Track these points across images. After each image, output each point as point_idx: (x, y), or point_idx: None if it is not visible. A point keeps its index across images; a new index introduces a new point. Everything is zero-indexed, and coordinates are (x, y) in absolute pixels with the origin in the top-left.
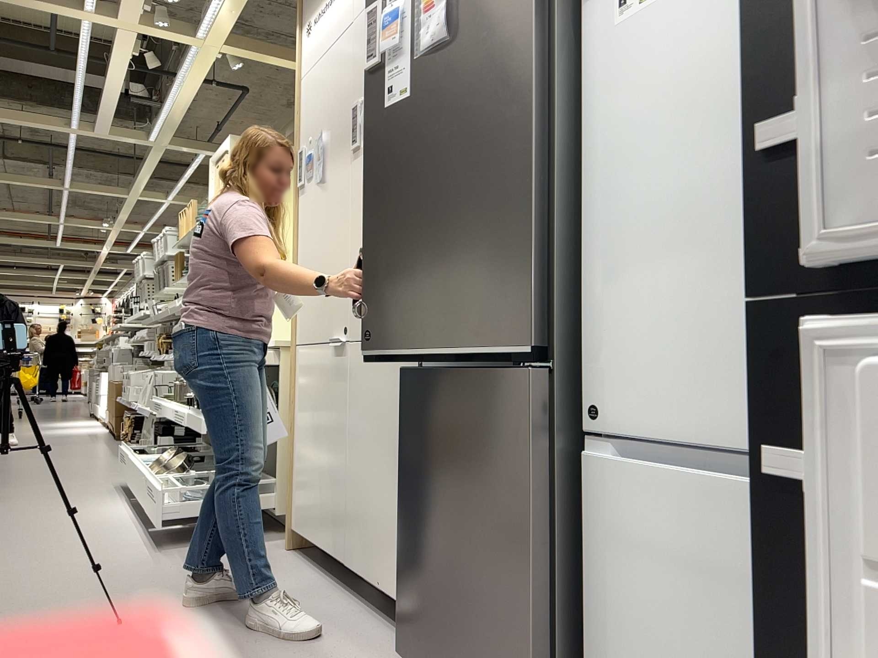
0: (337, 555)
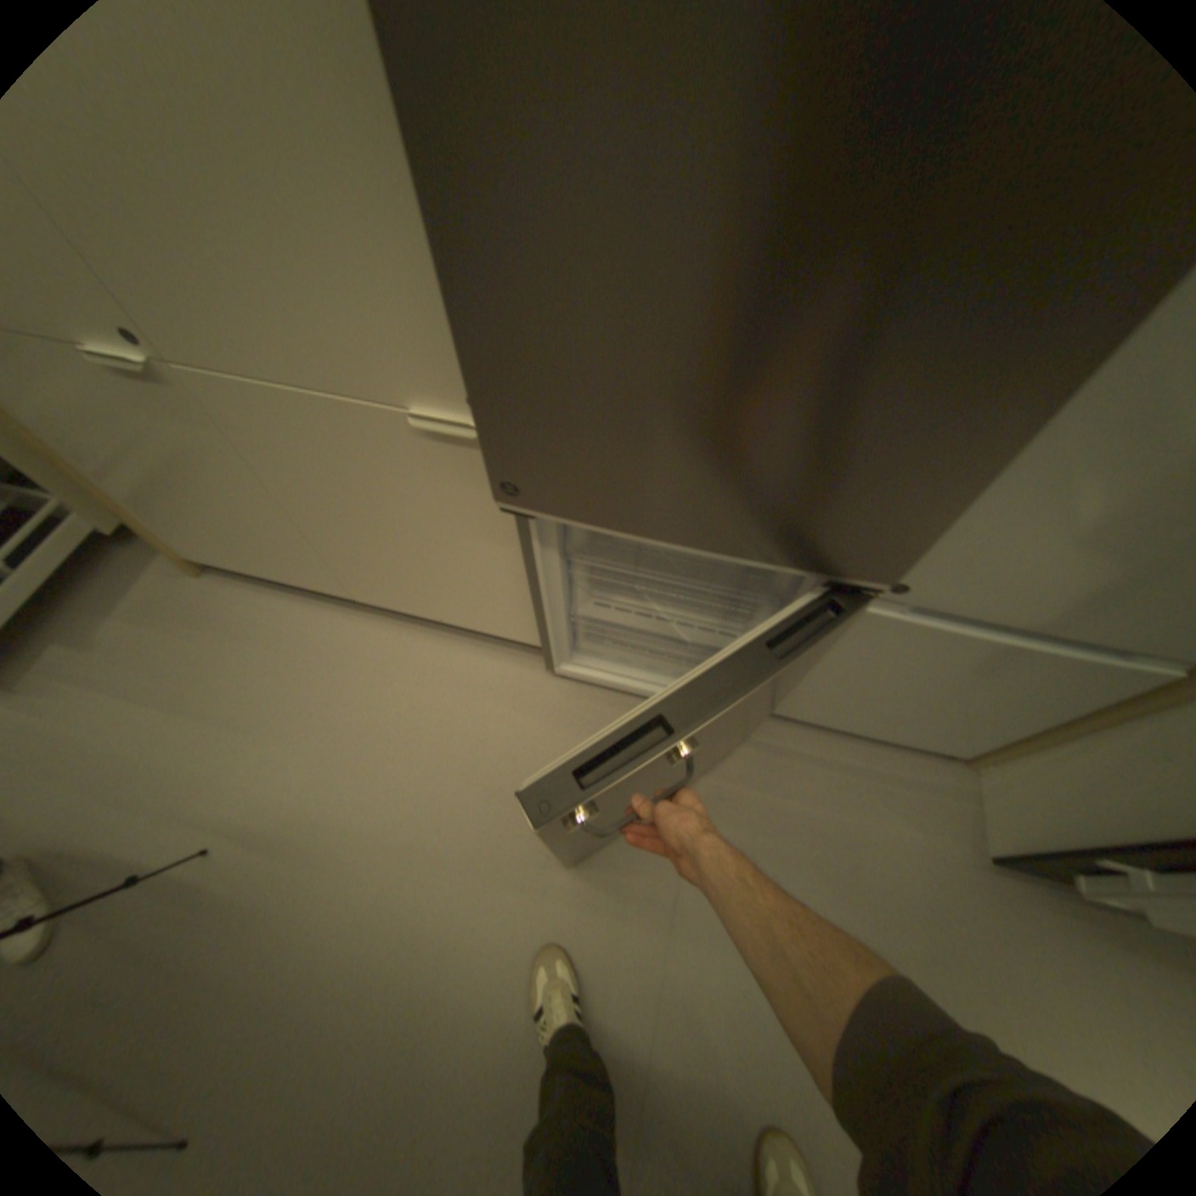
0: (327, 591)
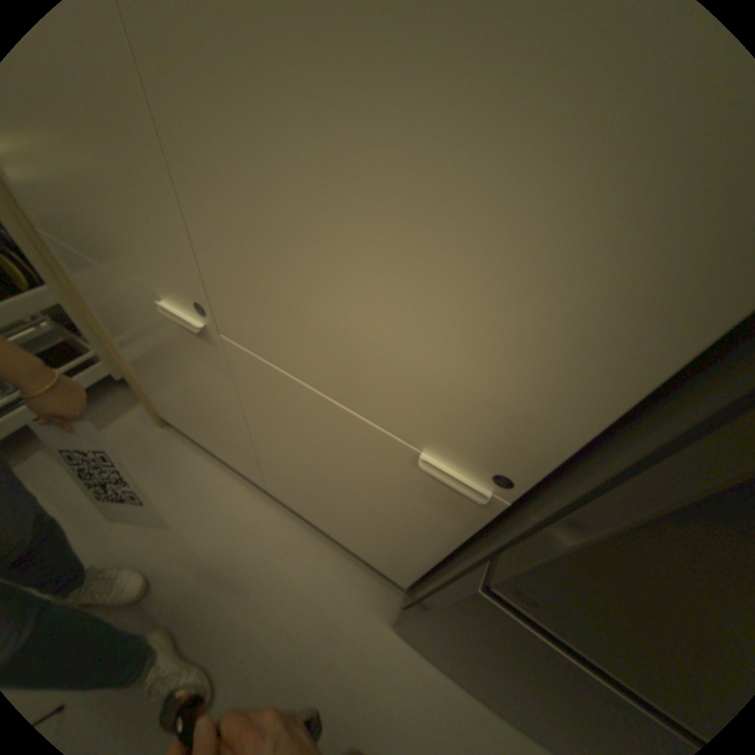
0: (251, 477)
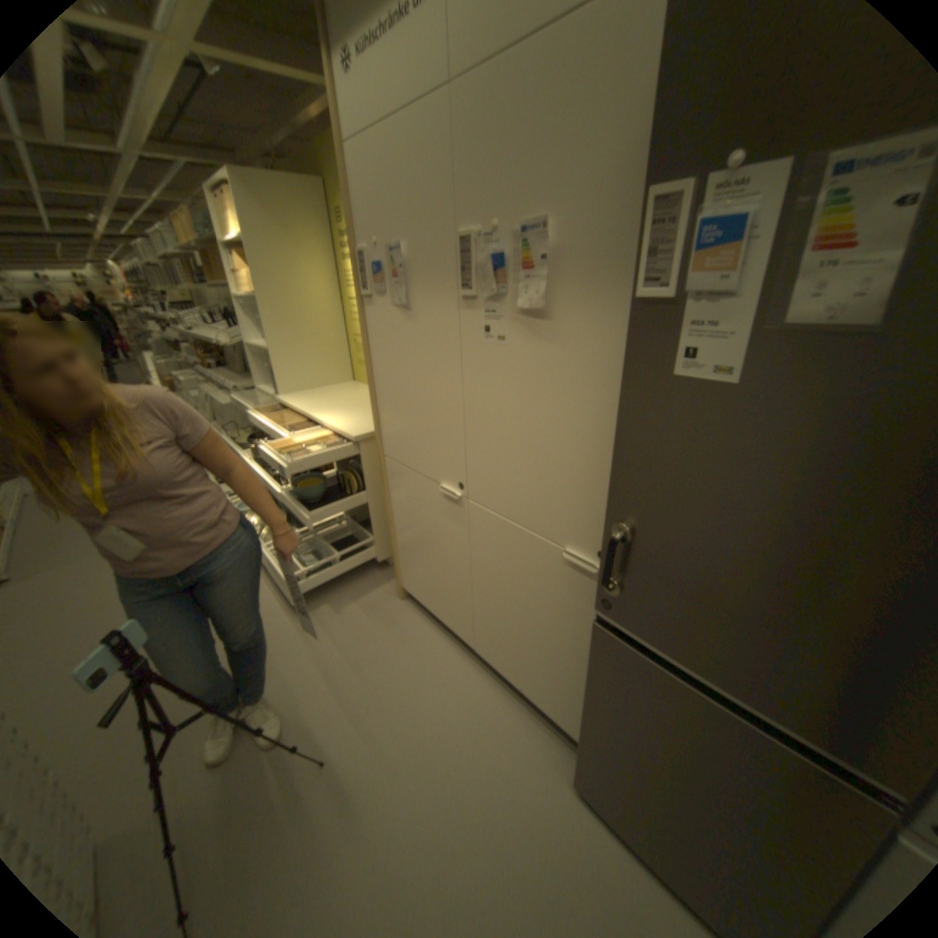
0: (464, 637)
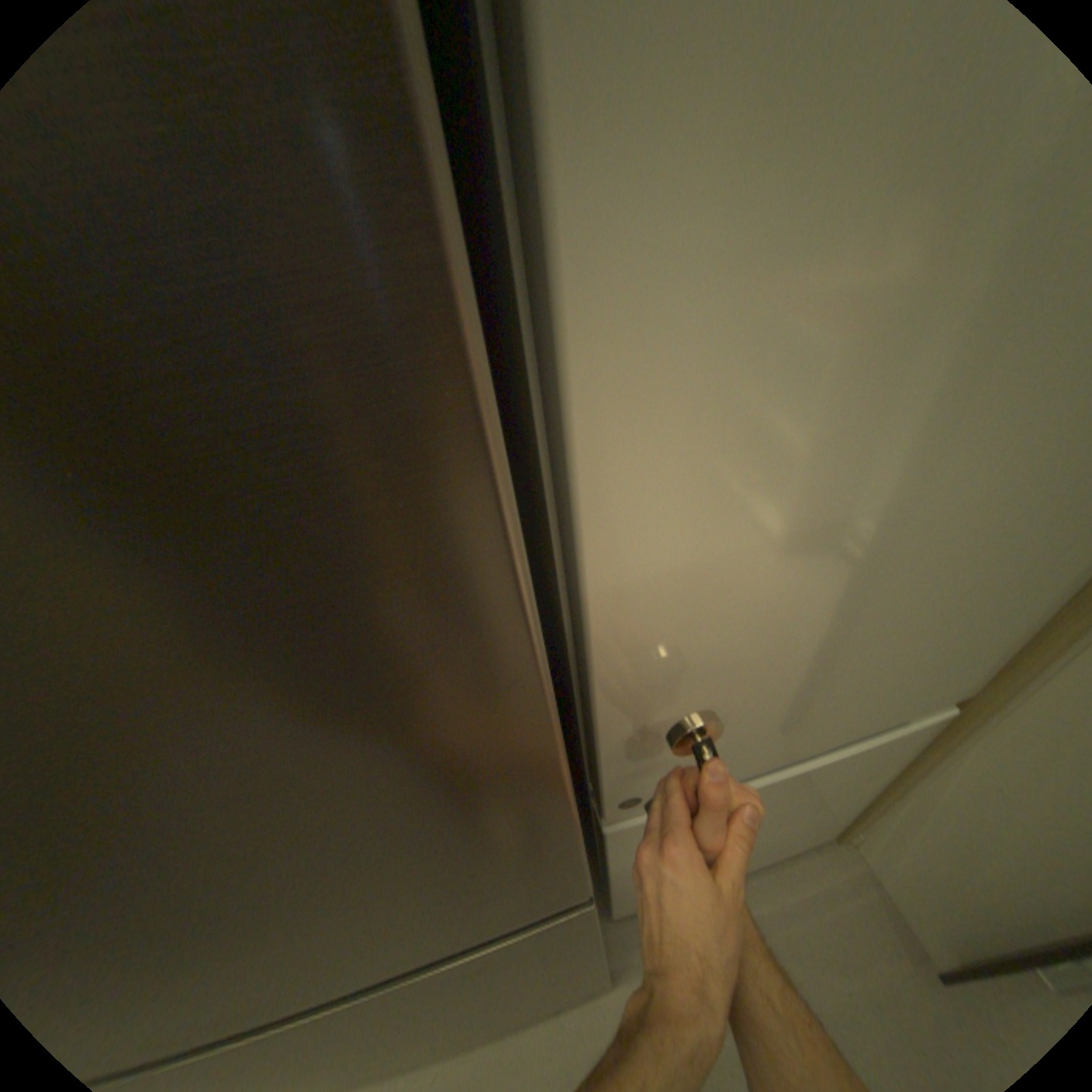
0: None
